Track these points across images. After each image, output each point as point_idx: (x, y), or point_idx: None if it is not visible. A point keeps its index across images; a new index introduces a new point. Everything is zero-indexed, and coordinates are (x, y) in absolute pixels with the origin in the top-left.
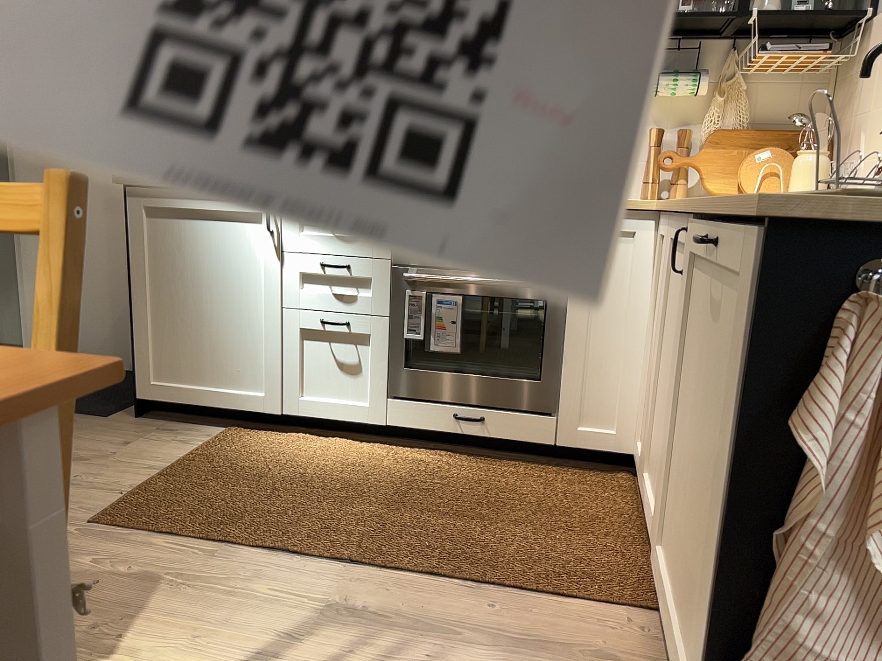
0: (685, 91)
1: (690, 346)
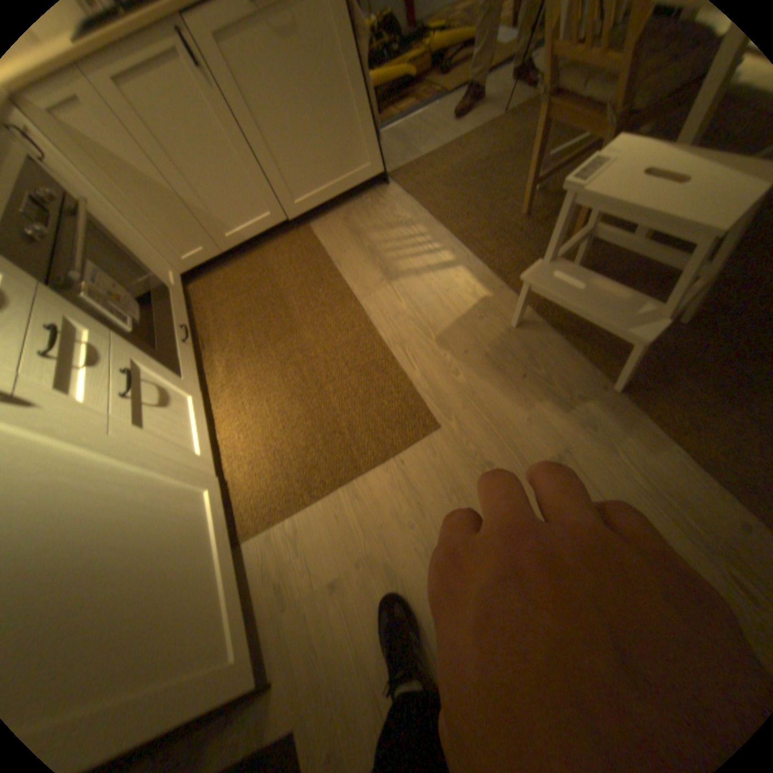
0: None
1: (253, 88)
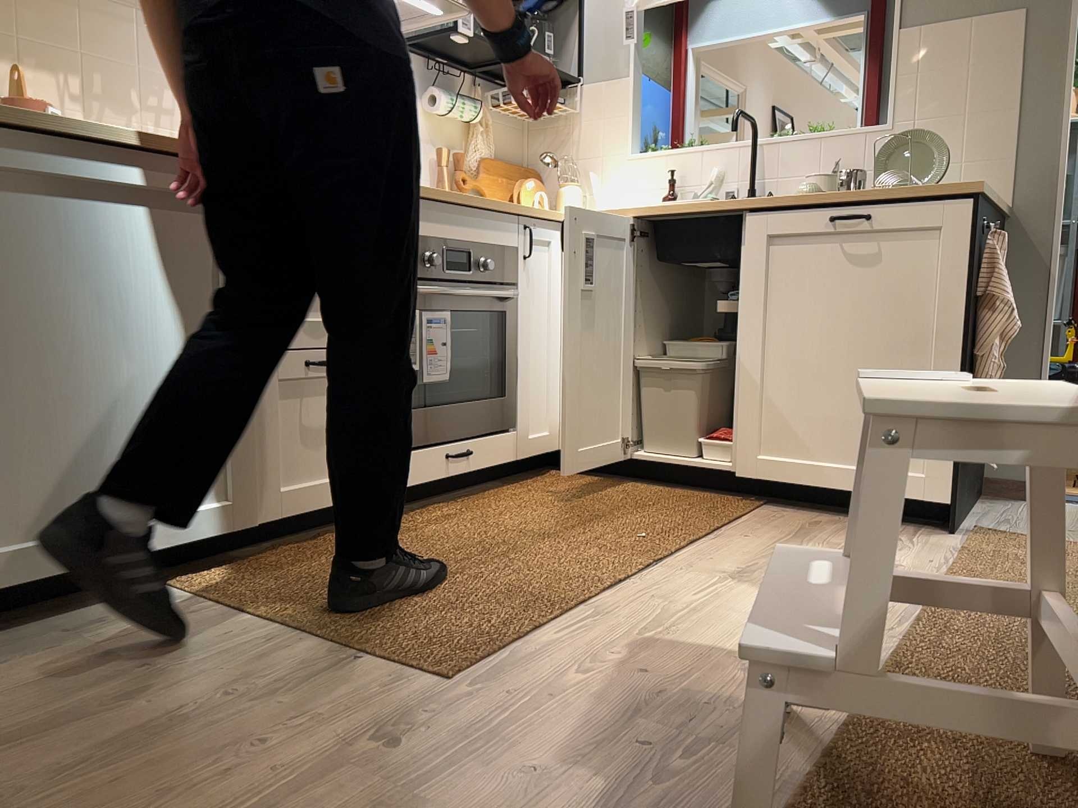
0: (472, 114)
1: (784, 295)
